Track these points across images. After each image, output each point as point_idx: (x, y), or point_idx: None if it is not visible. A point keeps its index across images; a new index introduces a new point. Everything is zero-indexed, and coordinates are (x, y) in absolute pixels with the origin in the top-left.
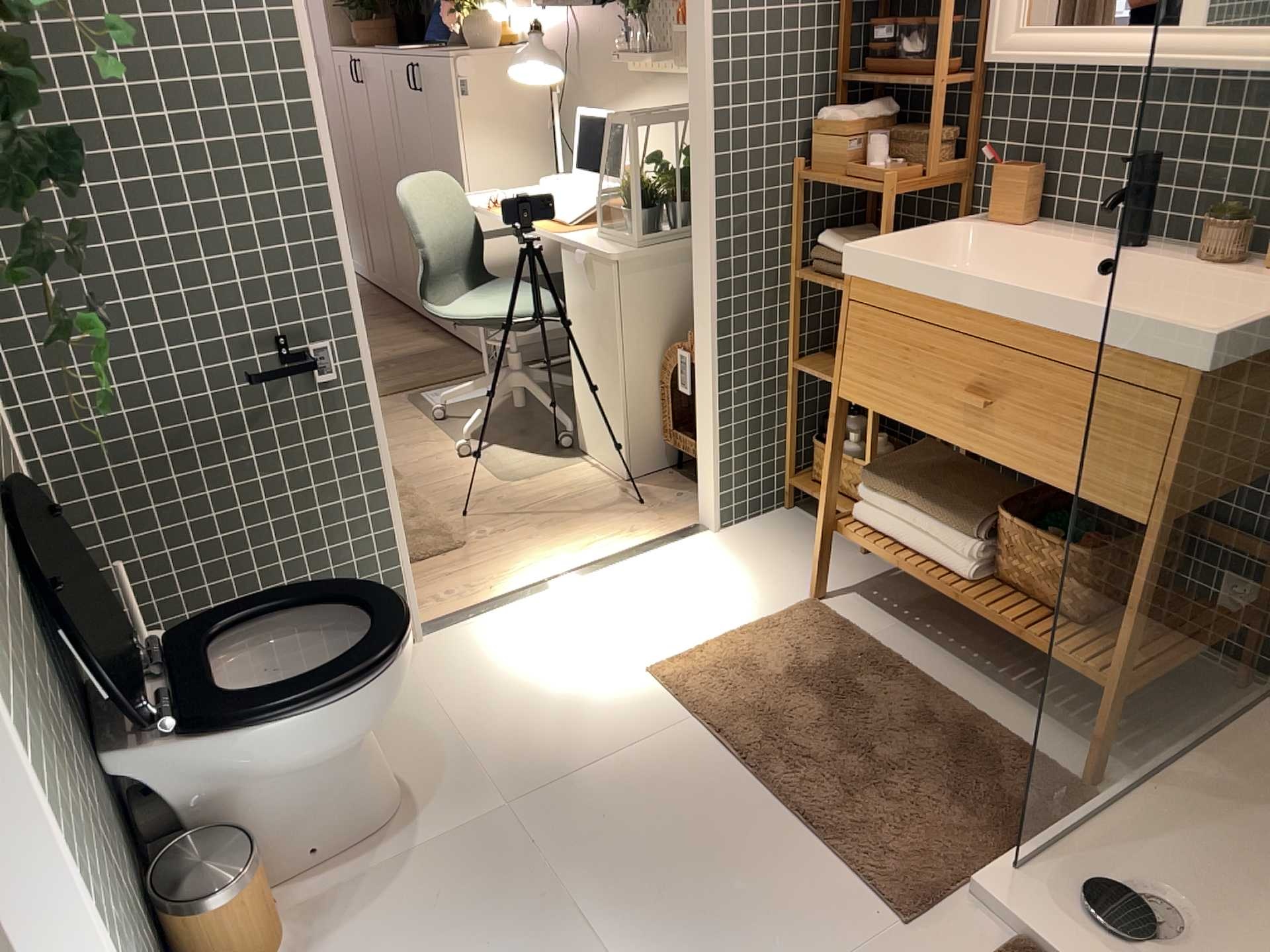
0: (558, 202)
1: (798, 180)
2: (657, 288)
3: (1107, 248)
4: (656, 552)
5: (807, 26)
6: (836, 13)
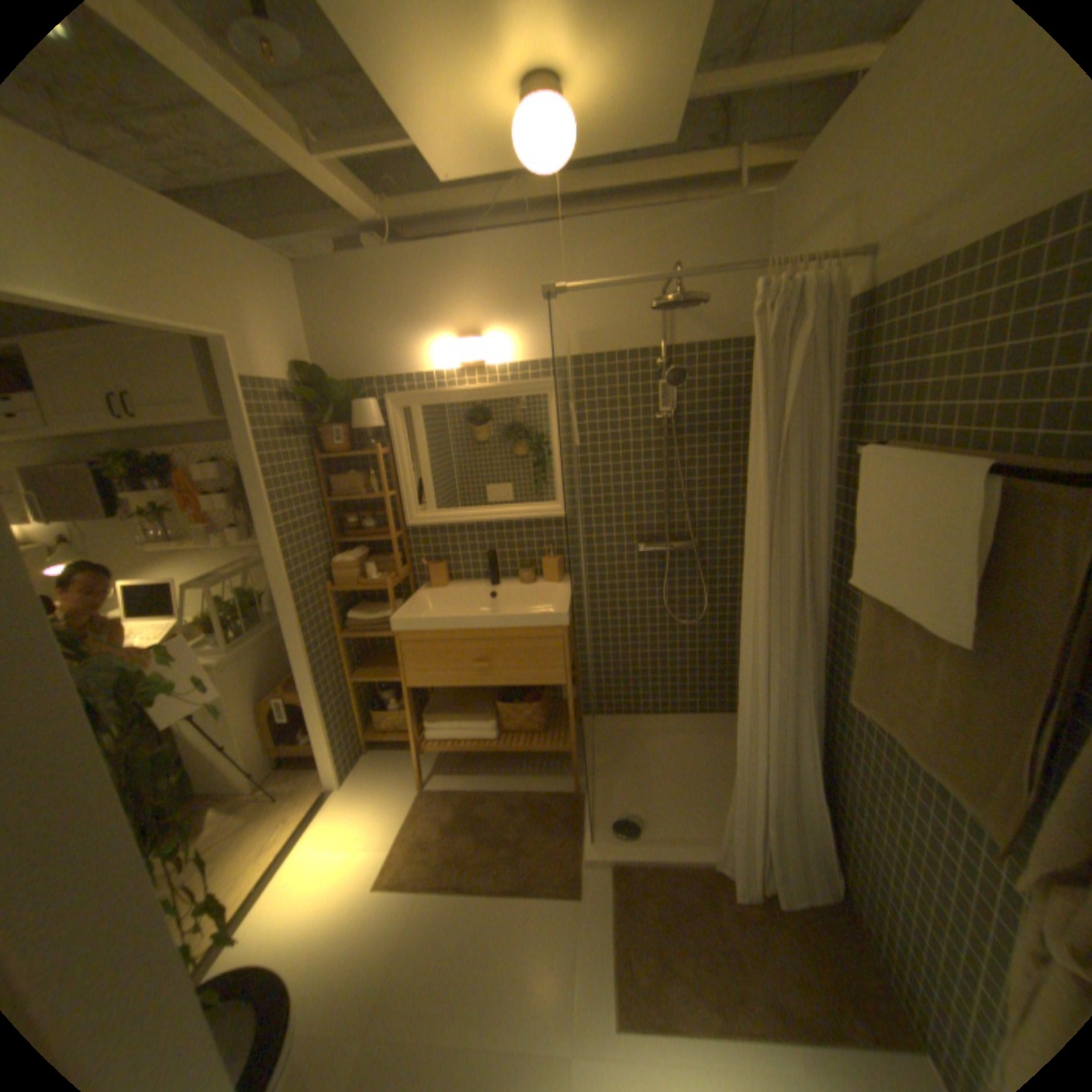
0: (121, 643)
1: (330, 591)
2: (239, 671)
3: (483, 585)
4: (310, 822)
5: (317, 521)
6: (321, 512)
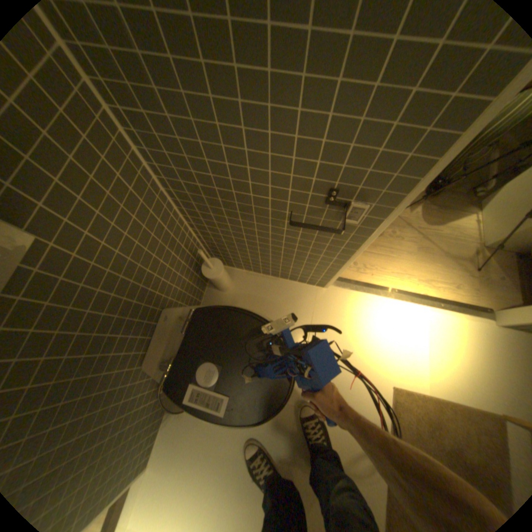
0: None
1: None
2: None
3: None
4: (458, 314)
5: None
6: None
